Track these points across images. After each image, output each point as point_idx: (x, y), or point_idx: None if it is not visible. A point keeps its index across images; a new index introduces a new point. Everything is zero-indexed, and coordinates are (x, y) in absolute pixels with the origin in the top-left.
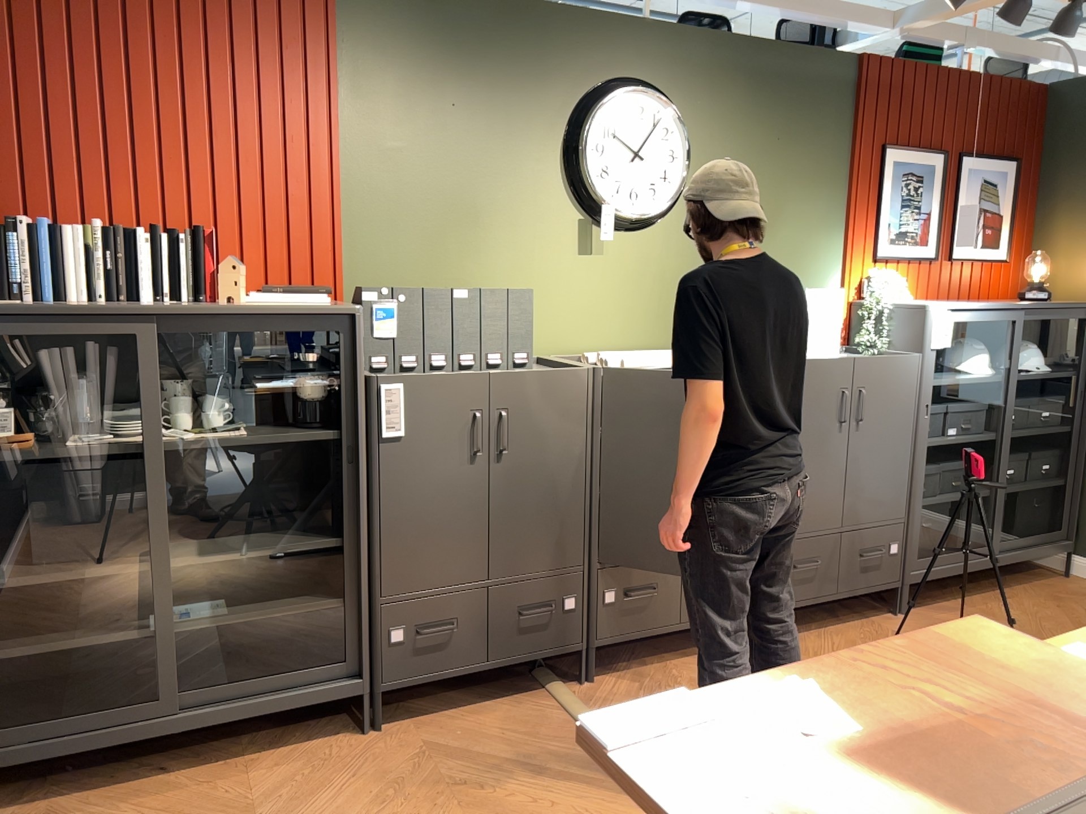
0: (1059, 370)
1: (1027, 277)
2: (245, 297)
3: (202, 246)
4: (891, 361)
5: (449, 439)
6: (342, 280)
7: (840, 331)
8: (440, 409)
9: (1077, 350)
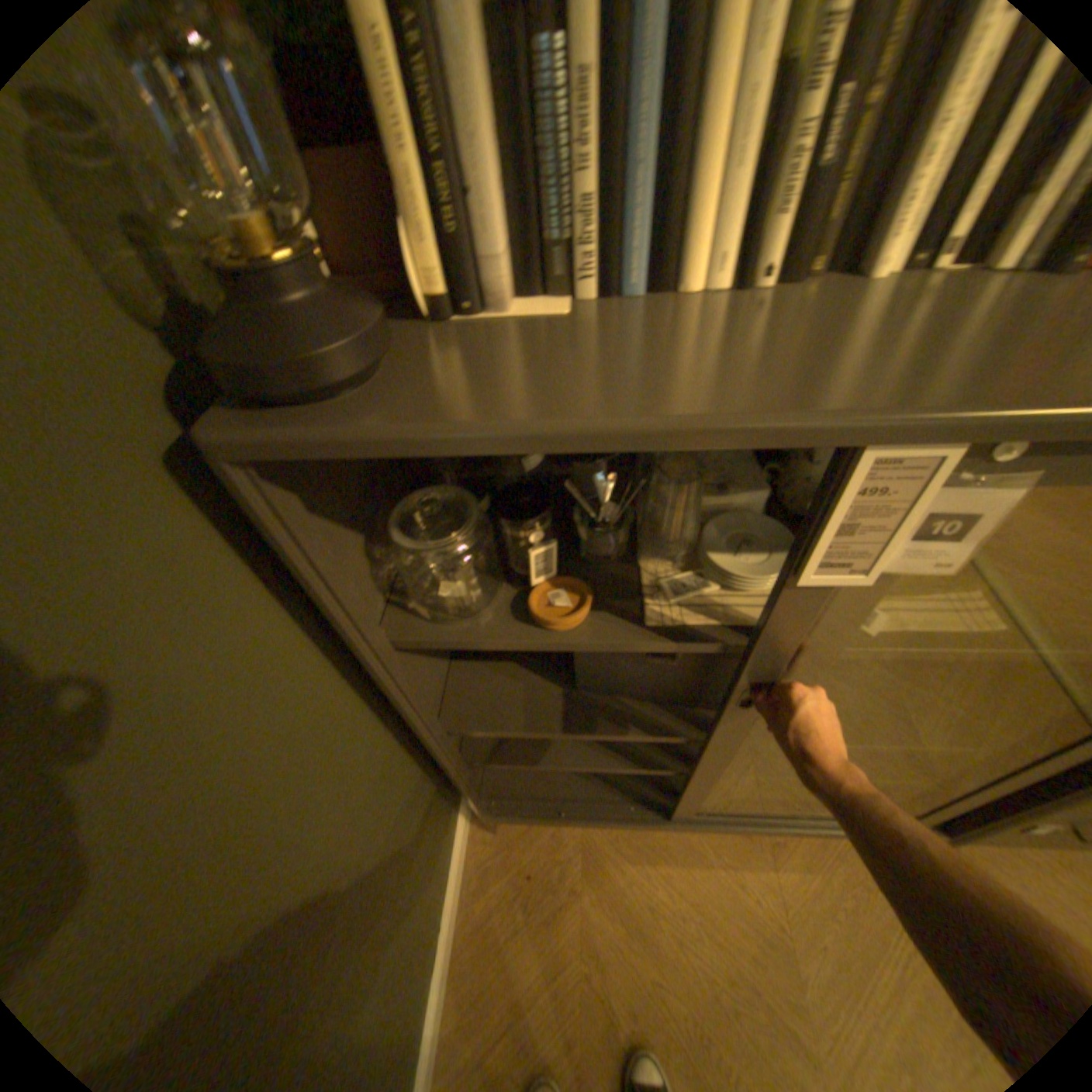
0: None
1: None
2: None
3: None
4: None
5: None
6: None
7: None
8: None
9: None
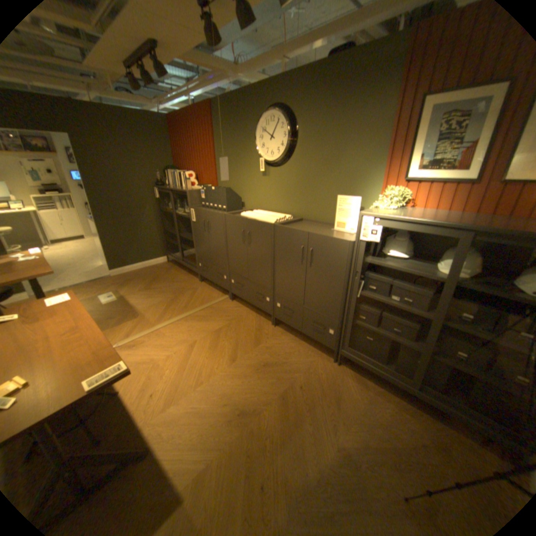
0: None
1: None
2: (190, 187)
3: (185, 176)
4: (330, 239)
5: (201, 225)
6: (216, 183)
7: (357, 220)
8: (199, 217)
9: None
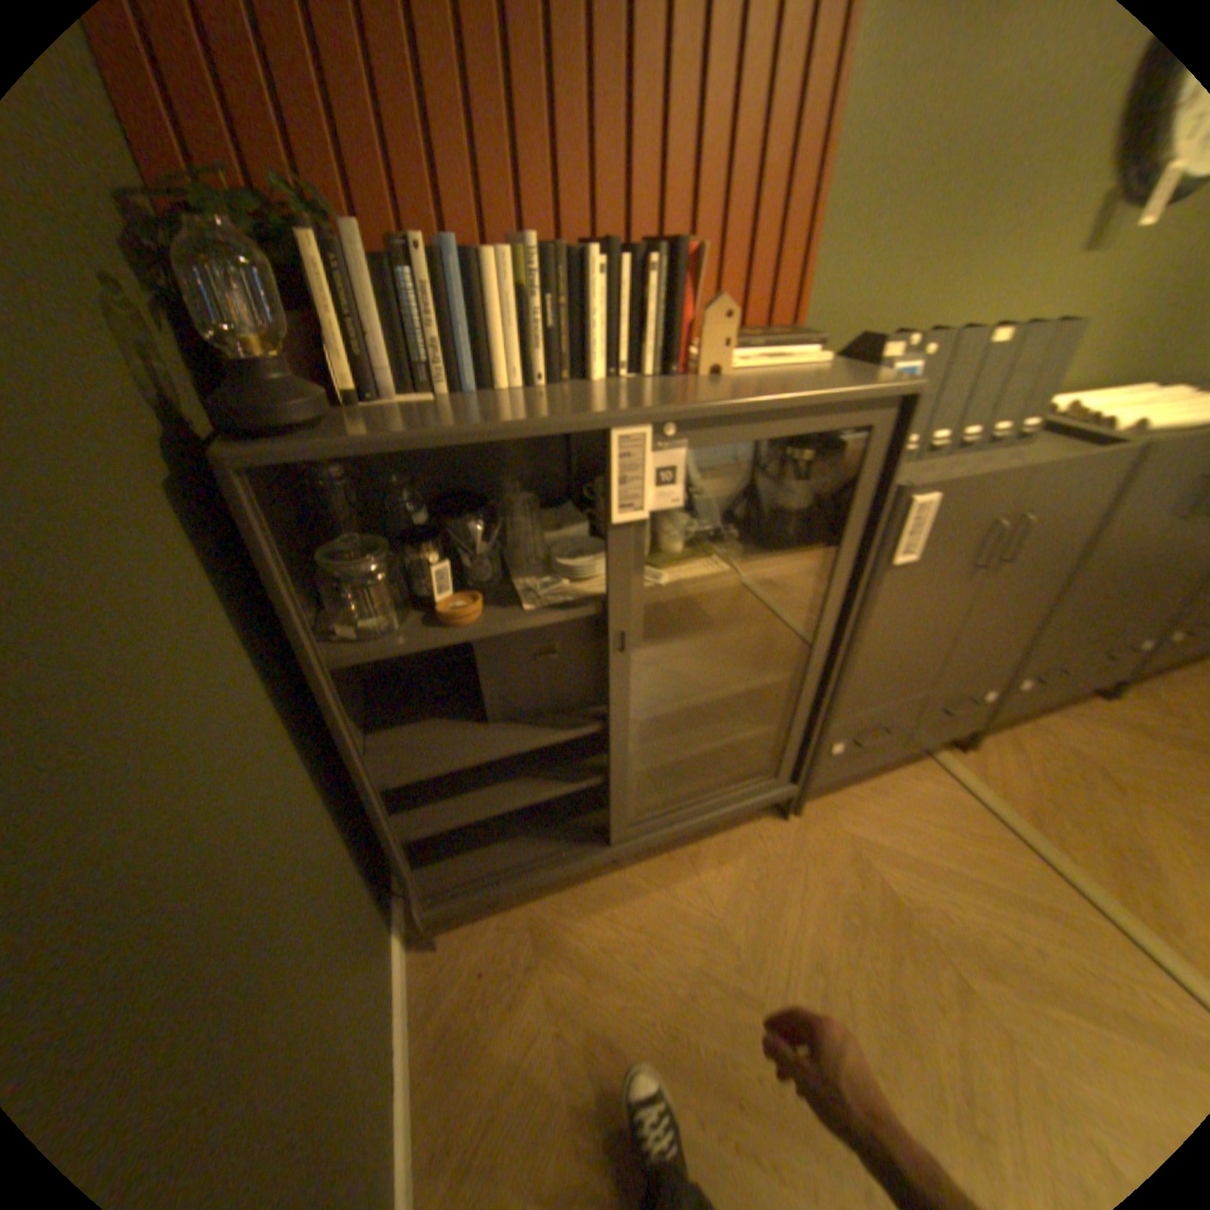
0: None
1: None
2: (729, 362)
3: (682, 274)
4: None
5: (960, 555)
6: (803, 311)
7: None
8: (966, 520)
9: None
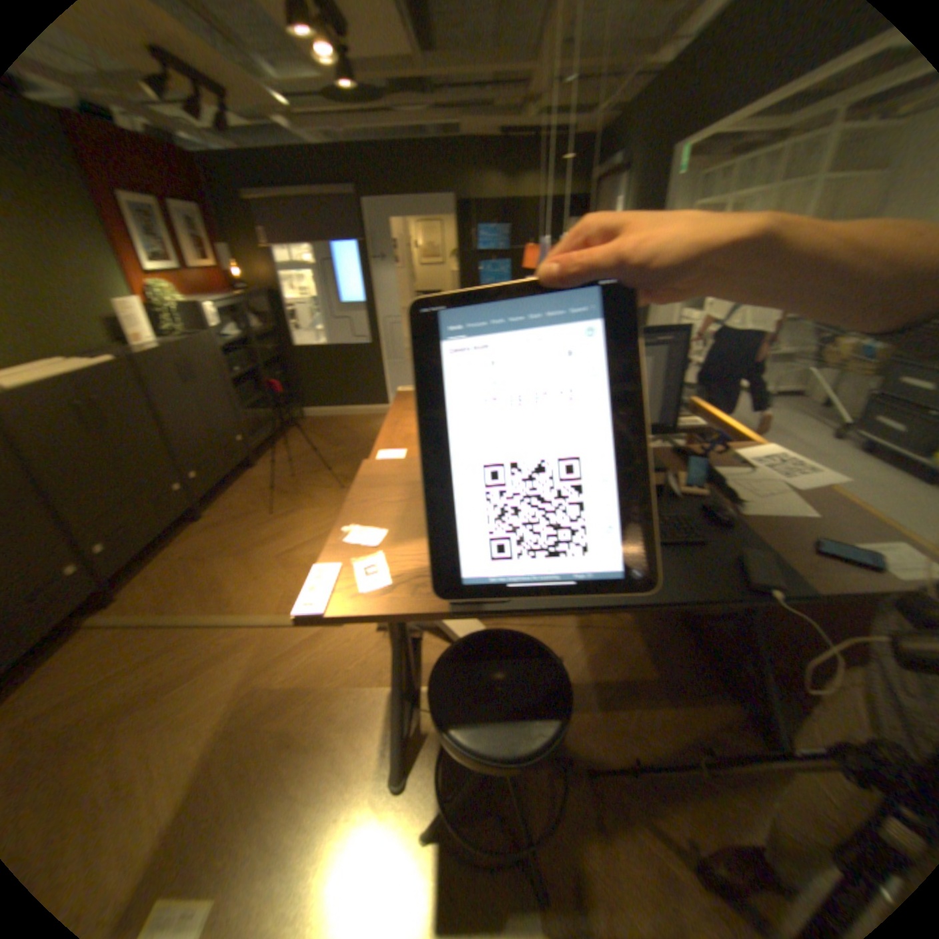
0: (263, 325)
1: (226, 275)
2: None
3: None
4: (192, 339)
5: None
6: None
7: (144, 325)
8: None
9: (267, 313)
